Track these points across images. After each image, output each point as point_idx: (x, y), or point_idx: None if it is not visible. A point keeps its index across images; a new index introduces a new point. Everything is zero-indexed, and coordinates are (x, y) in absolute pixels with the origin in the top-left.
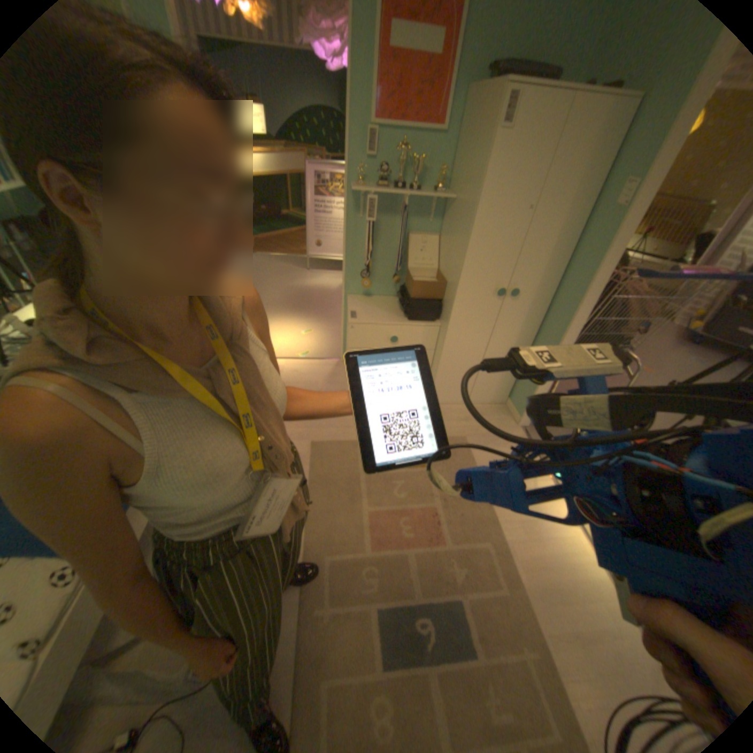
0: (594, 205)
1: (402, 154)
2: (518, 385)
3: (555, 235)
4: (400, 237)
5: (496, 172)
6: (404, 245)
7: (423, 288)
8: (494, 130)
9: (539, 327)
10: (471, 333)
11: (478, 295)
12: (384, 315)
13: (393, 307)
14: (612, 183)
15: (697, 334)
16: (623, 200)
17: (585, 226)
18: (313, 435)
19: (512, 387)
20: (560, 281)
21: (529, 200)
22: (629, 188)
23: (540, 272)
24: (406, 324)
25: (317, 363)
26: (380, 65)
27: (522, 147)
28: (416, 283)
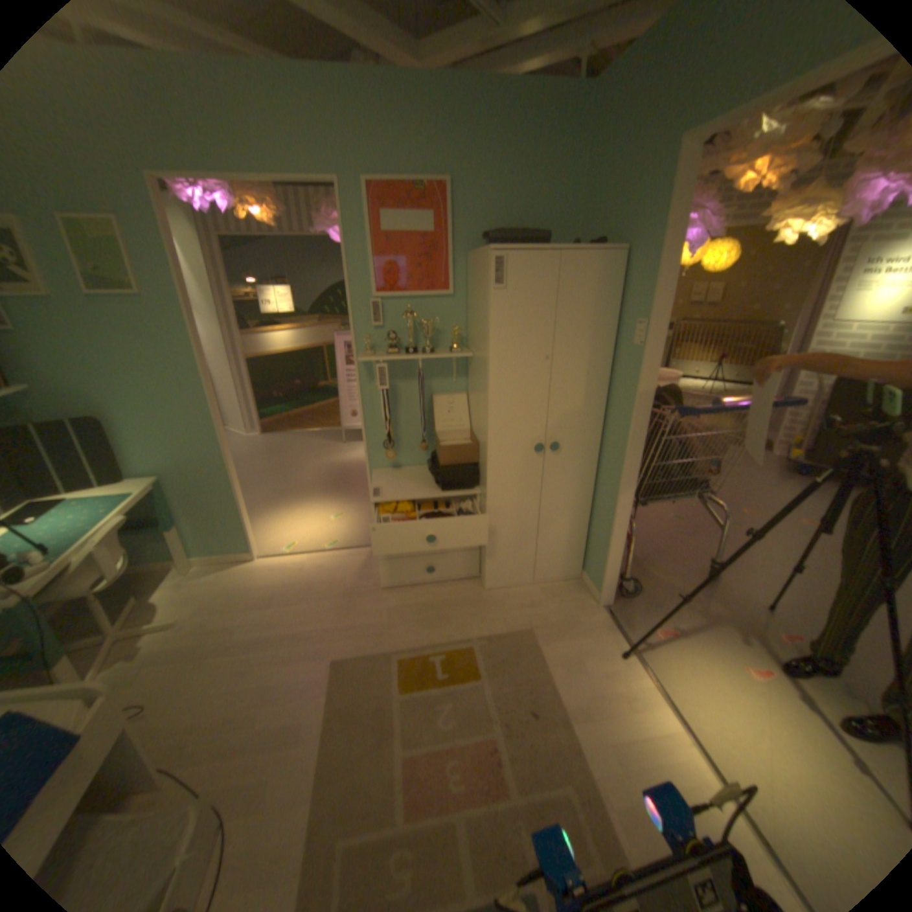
0: (615, 347)
1: (411, 320)
2: (590, 553)
3: (581, 381)
4: (424, 400)
5: (499, 329)
6: (429, 408)
7: (452, 453)
8: (488, 292)
9: (595, 481)
10: (515, 497)
11: (513, 454)
12: (414, 488)
13: (426, 477)
14: (624, 326)
15: (800, 464)
16: (637, 340)
17: (612, 369)
18: (334, 651)
19: (584, 556)
20: (603, 428)
21: (543, 351)
22: (639, 329)
23: (577, 421)
24: (440, 495)
25: (347, 554)
26: (374, 247)
27: (520, 304)
28: (444, 448)
